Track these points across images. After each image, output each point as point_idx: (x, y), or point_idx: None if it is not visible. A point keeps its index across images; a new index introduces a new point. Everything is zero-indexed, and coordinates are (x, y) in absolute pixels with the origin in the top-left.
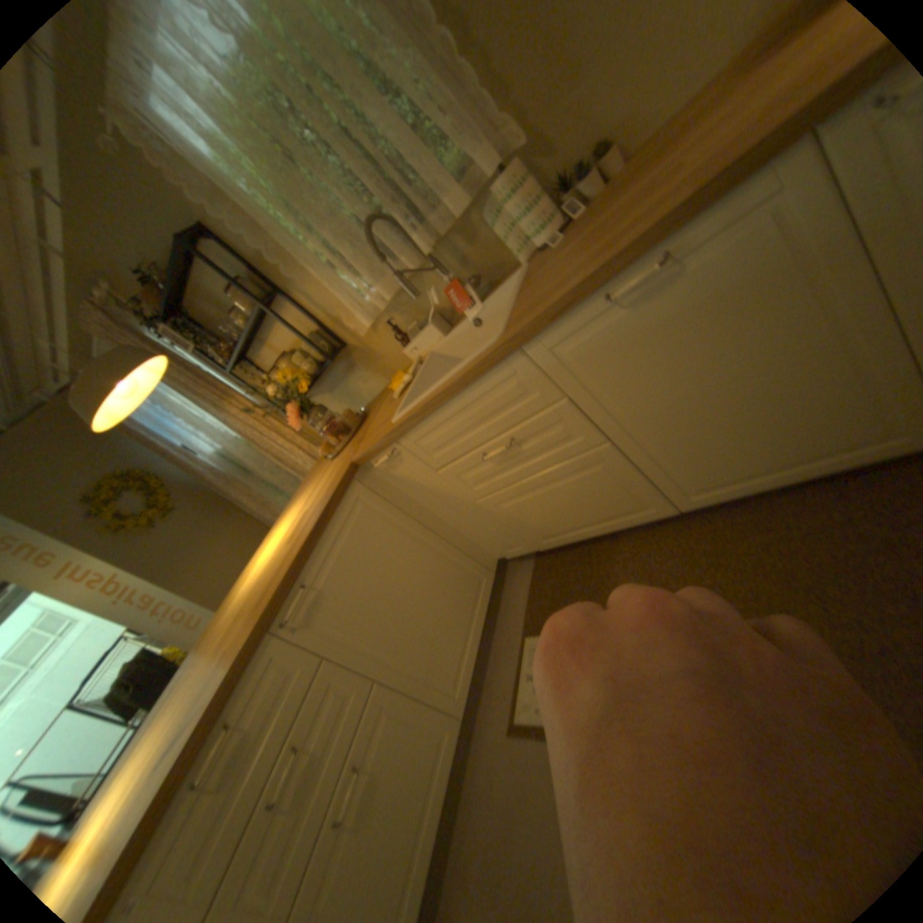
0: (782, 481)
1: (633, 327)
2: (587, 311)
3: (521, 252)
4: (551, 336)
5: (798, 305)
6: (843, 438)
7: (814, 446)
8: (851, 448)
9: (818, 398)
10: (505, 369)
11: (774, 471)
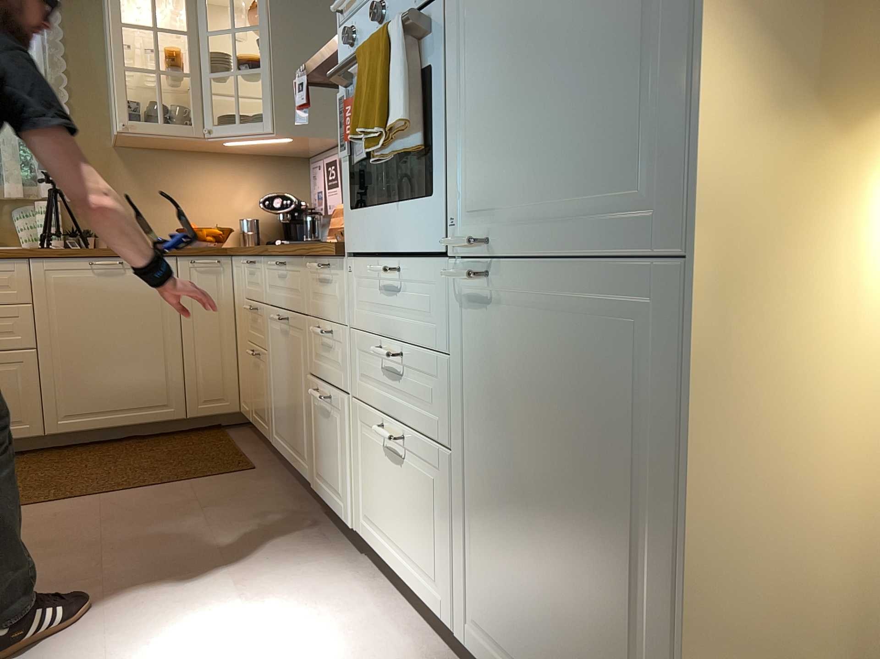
0: (115, 421)
1: (92, 283)
2: (77, 262)
3: (27, 241)
4: (51, 263)
5: (155, 313)
6: (150, 396)
7: (138, 398)
8: (152, 406)
9: (148, 366)
10: (9, 264)
11: (114, 411)
